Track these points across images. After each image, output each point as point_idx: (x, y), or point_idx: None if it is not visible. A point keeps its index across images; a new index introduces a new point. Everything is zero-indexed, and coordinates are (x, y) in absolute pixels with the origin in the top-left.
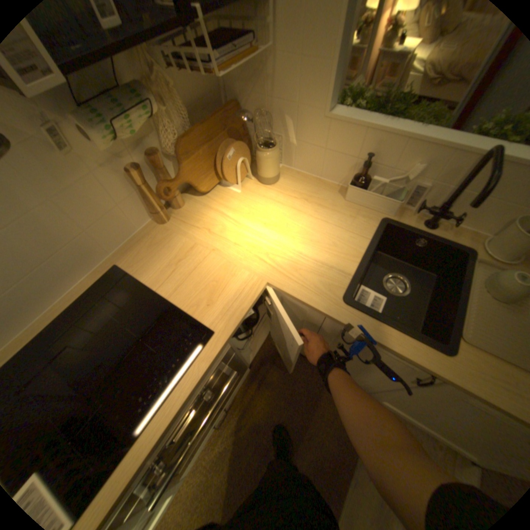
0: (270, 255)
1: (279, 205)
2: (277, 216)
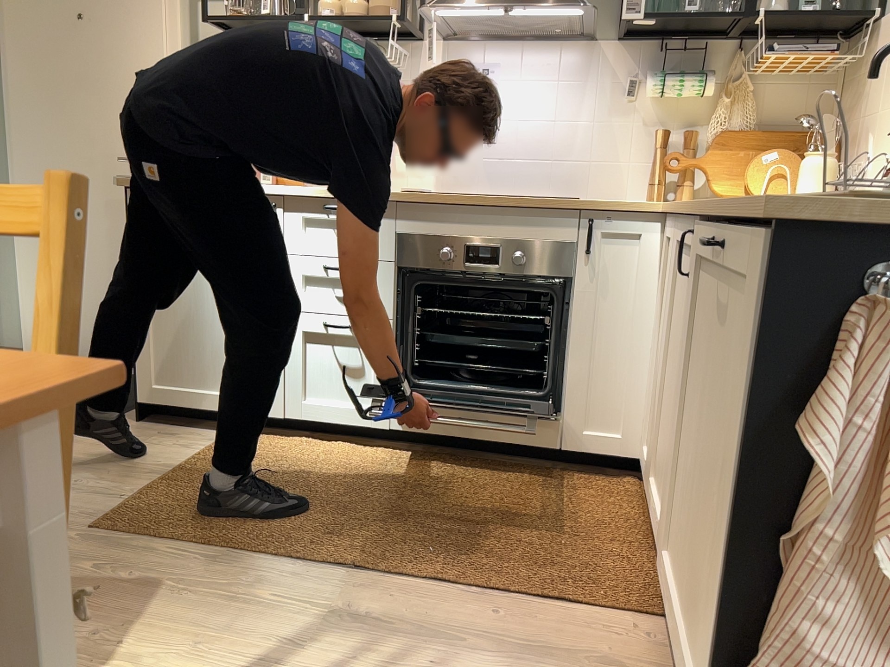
0: None
1: None
2: None
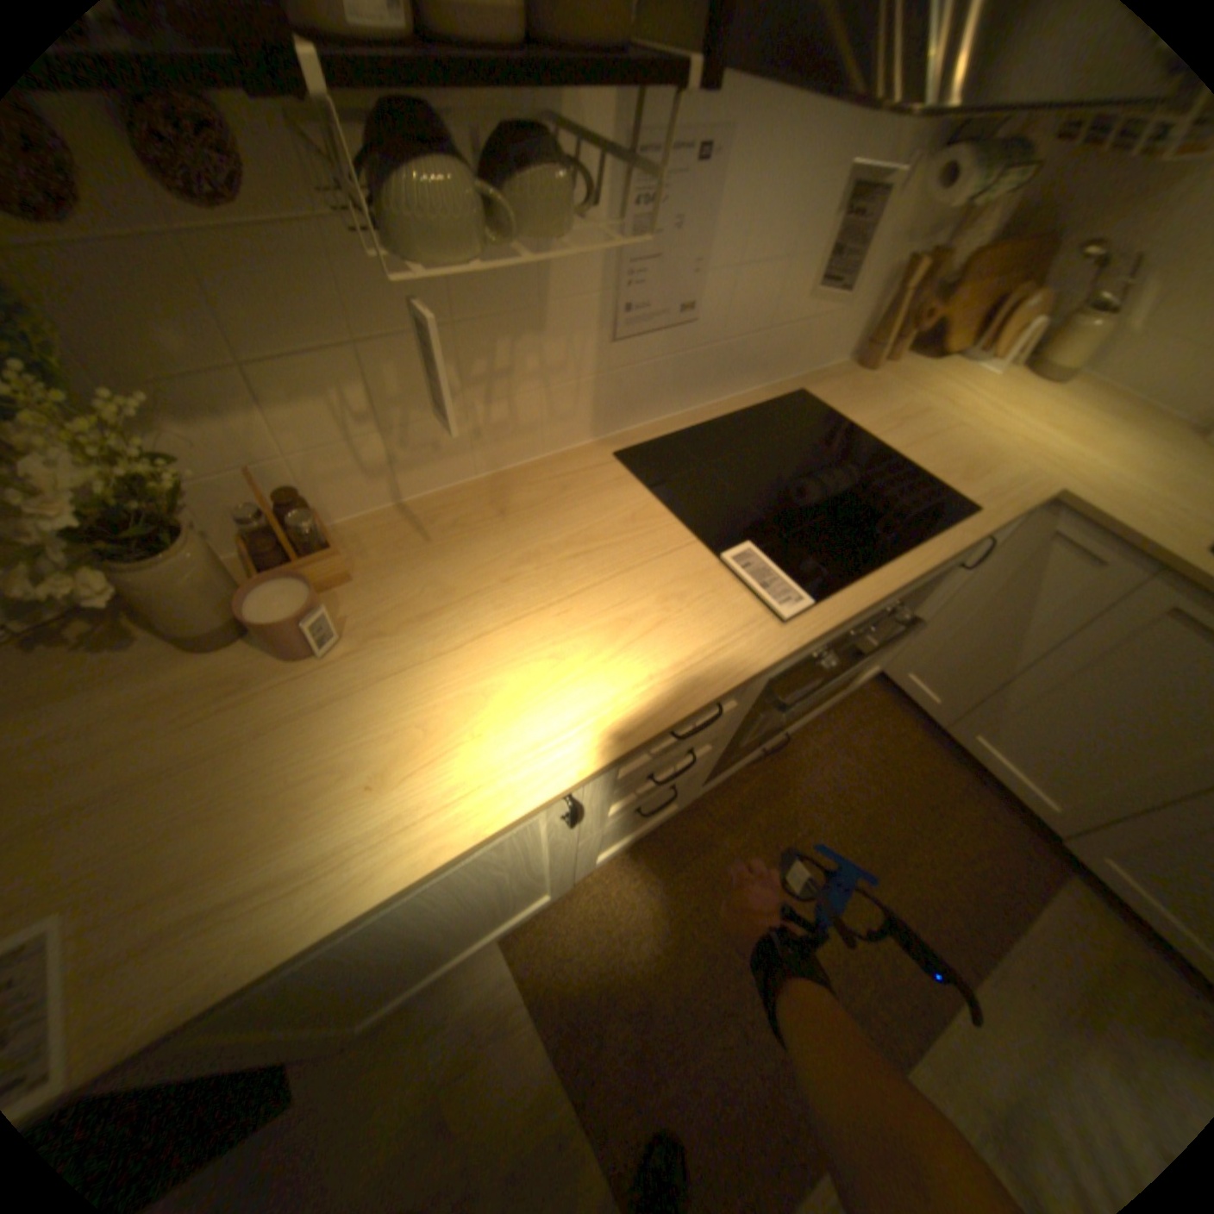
0: (1071, 462)
1: (1078, 411)
2: (1077, 423)
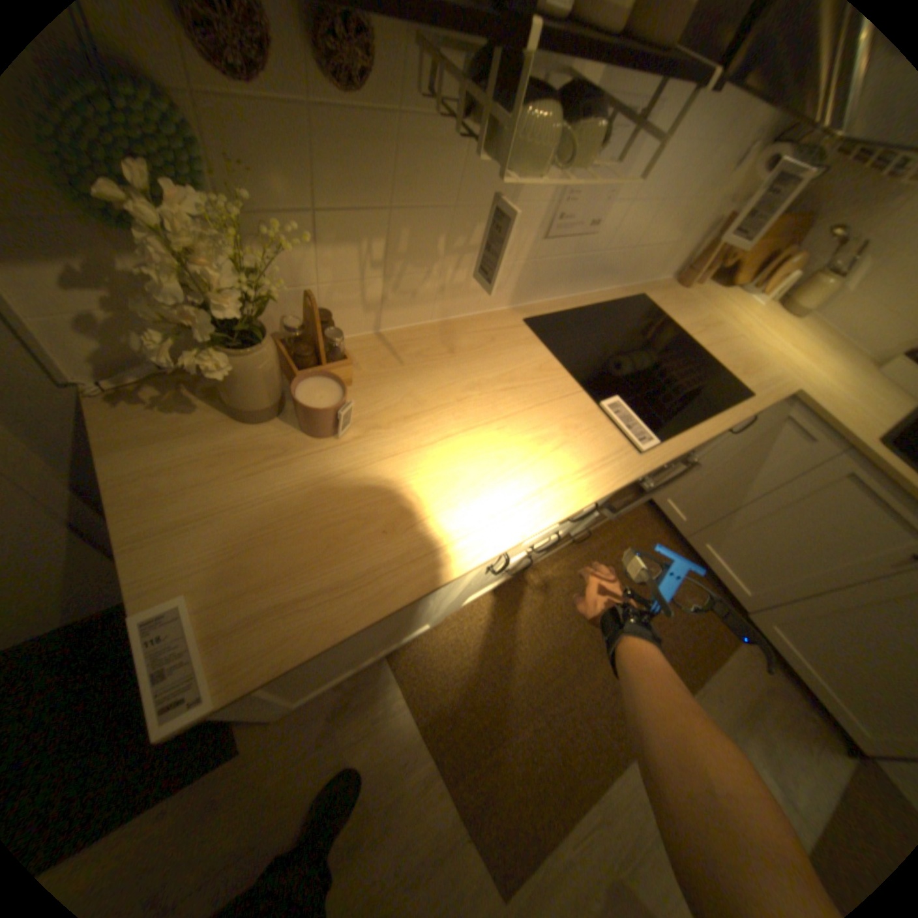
0: (807, 371)
1: (811, 338)
2: (810, 346)
